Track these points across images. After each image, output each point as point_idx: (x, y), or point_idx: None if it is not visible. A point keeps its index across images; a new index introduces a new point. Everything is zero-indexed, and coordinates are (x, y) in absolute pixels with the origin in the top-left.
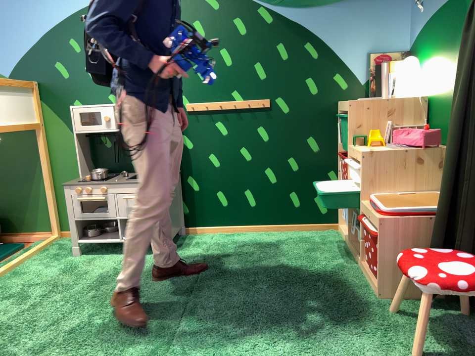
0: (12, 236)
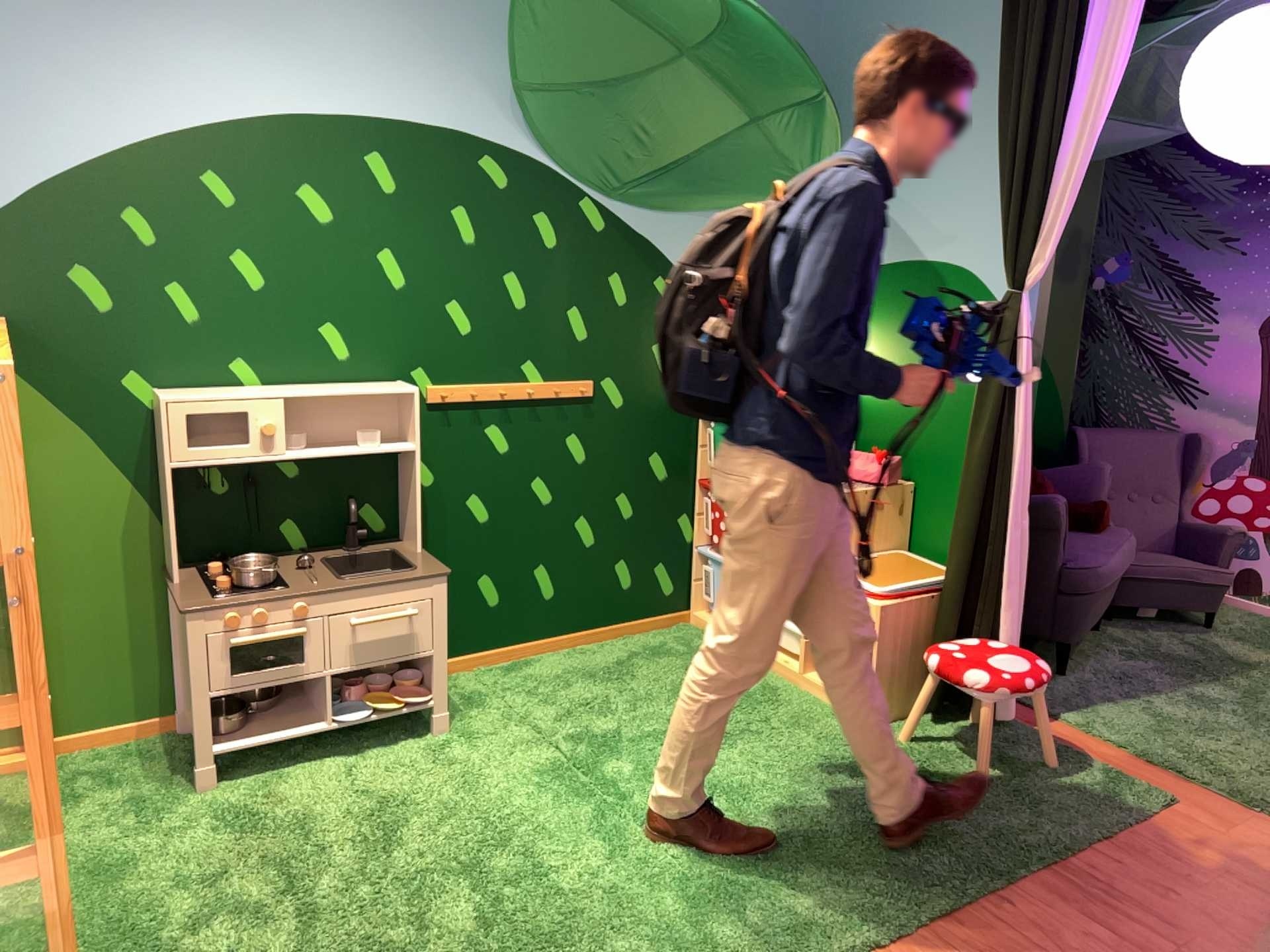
0: None
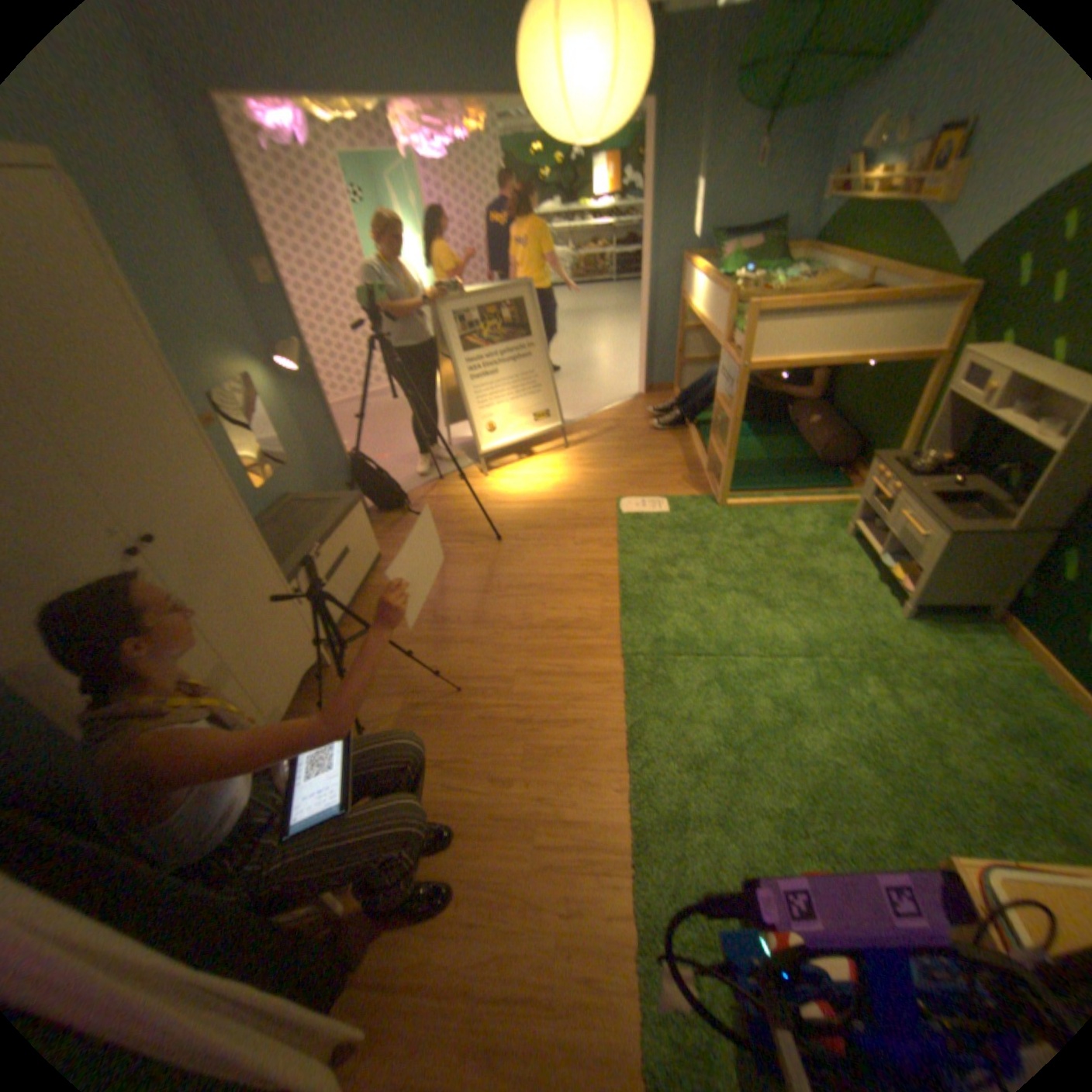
0: (863, 469)
